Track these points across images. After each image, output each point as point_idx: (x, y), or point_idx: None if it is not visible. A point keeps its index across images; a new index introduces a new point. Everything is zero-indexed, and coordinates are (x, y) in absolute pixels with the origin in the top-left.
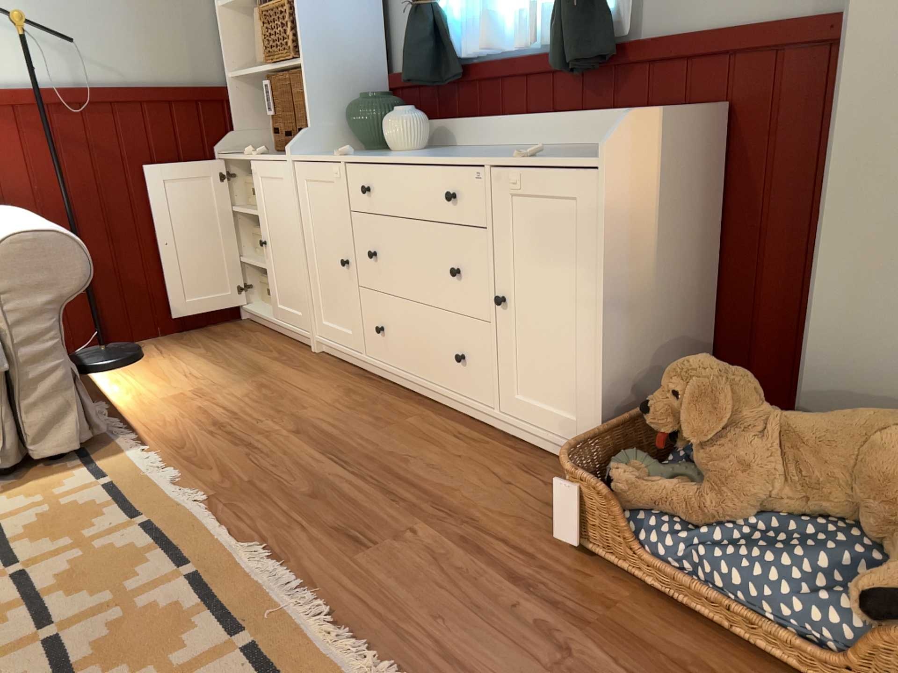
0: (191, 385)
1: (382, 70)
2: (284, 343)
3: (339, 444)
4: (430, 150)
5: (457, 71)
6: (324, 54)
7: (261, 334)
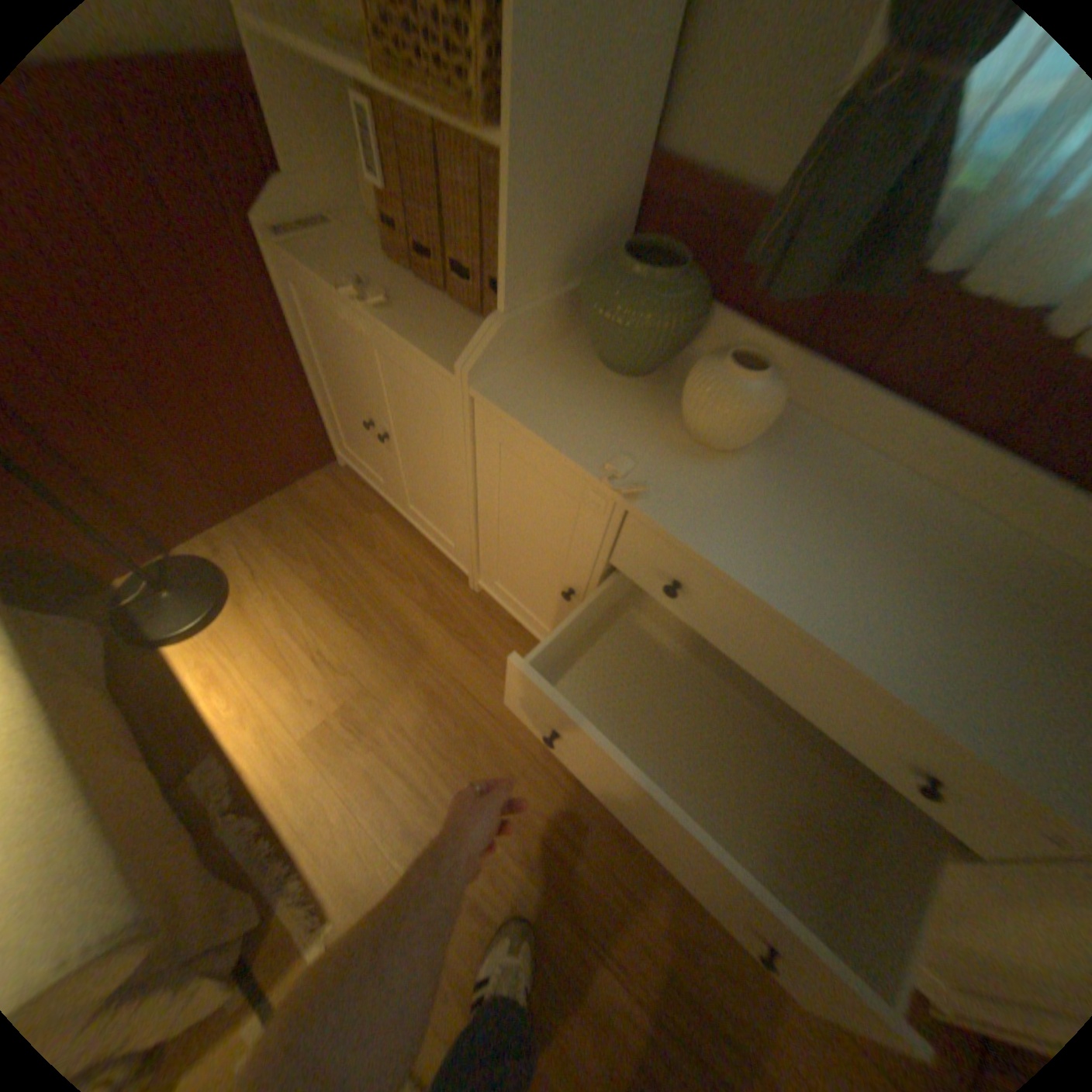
0: (331, 693)
1: (653, 136)
2: (424, 556)
3: (597, 904)
4: (779, 463)
5: (904, 287)
6: (562, 114)
7: (383, 520)
